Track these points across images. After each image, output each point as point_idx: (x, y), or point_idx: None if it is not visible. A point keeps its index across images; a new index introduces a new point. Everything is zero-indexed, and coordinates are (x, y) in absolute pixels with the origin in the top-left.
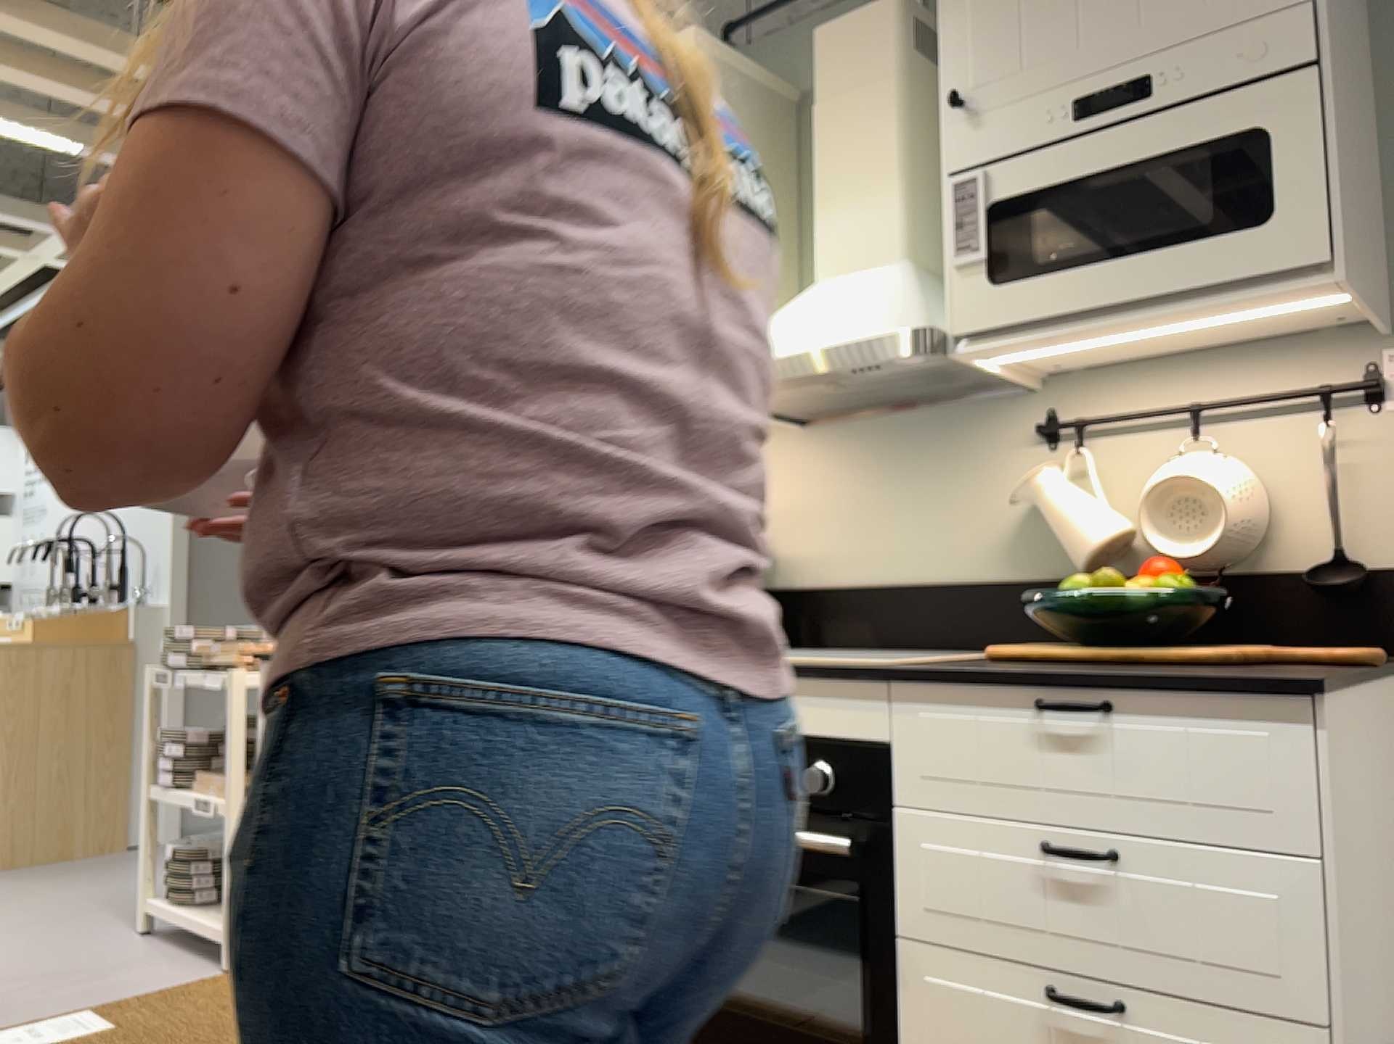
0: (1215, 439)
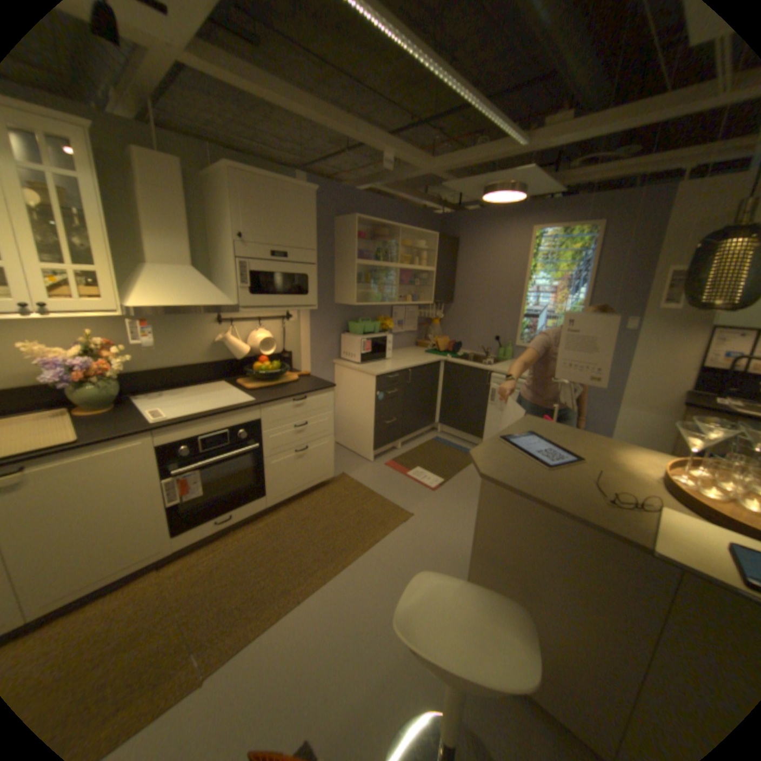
0: (265, 326)
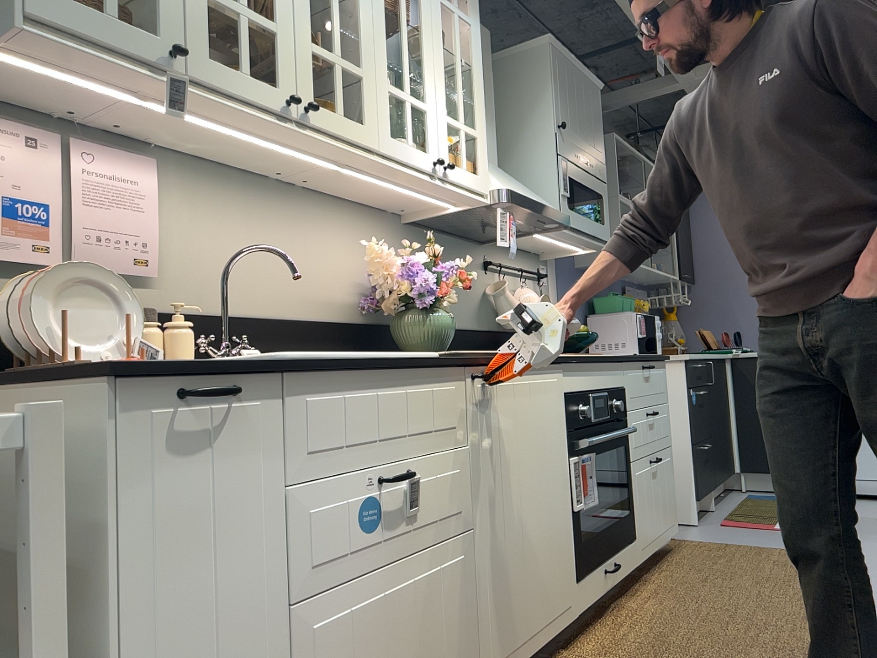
0: (528, 283)
